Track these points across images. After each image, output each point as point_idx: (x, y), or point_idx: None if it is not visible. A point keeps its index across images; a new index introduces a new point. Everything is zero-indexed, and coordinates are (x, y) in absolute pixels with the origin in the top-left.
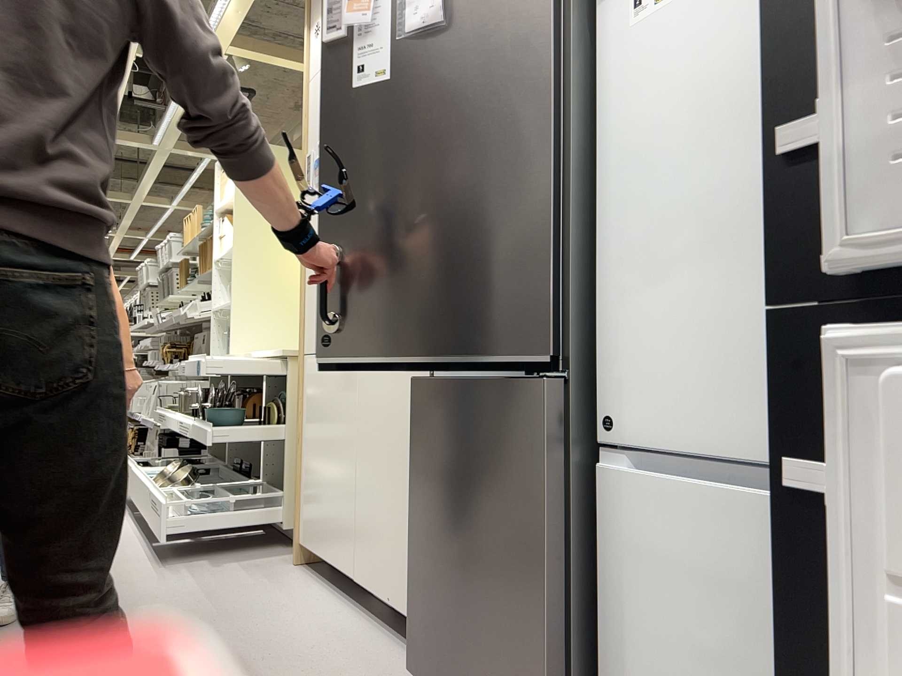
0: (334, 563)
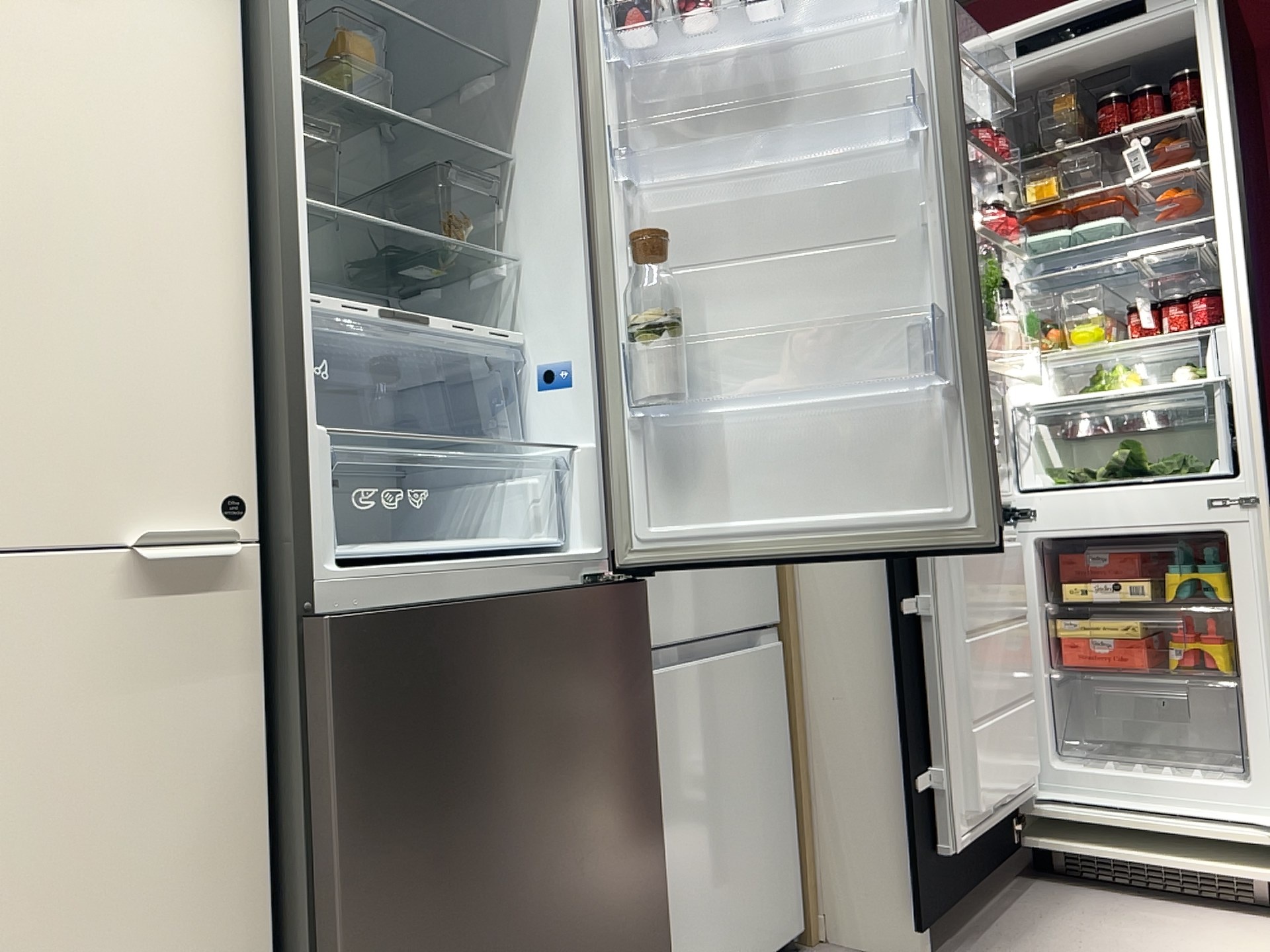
0: None
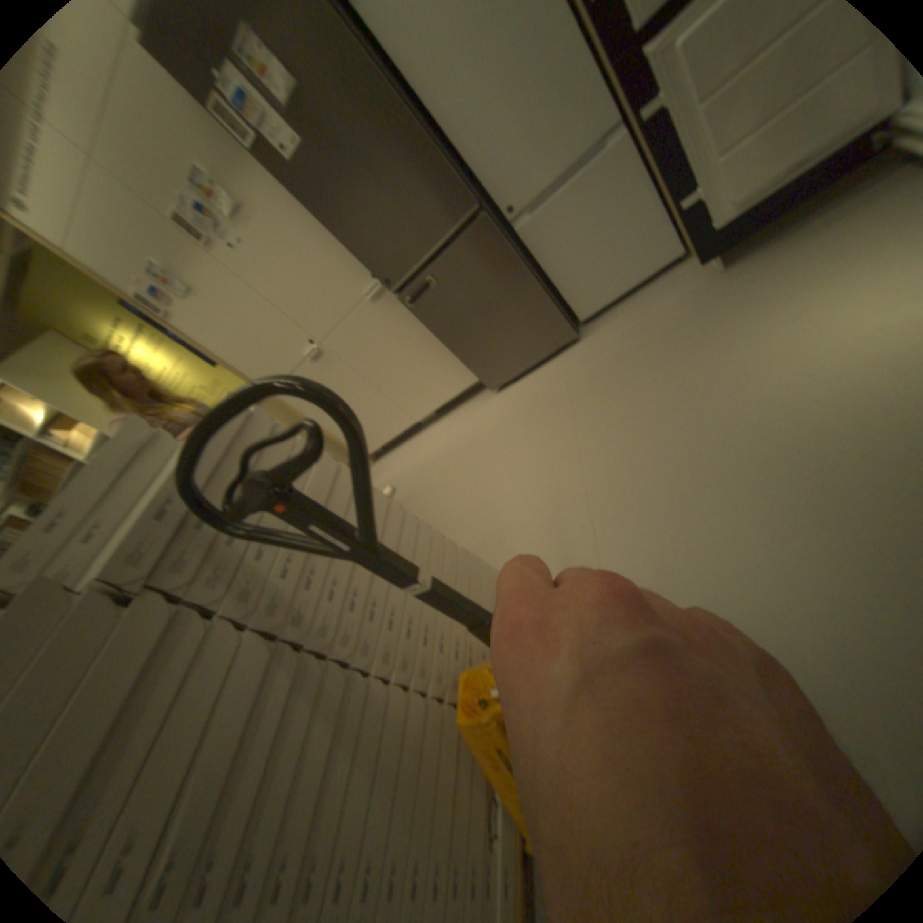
0: (397, 431)
